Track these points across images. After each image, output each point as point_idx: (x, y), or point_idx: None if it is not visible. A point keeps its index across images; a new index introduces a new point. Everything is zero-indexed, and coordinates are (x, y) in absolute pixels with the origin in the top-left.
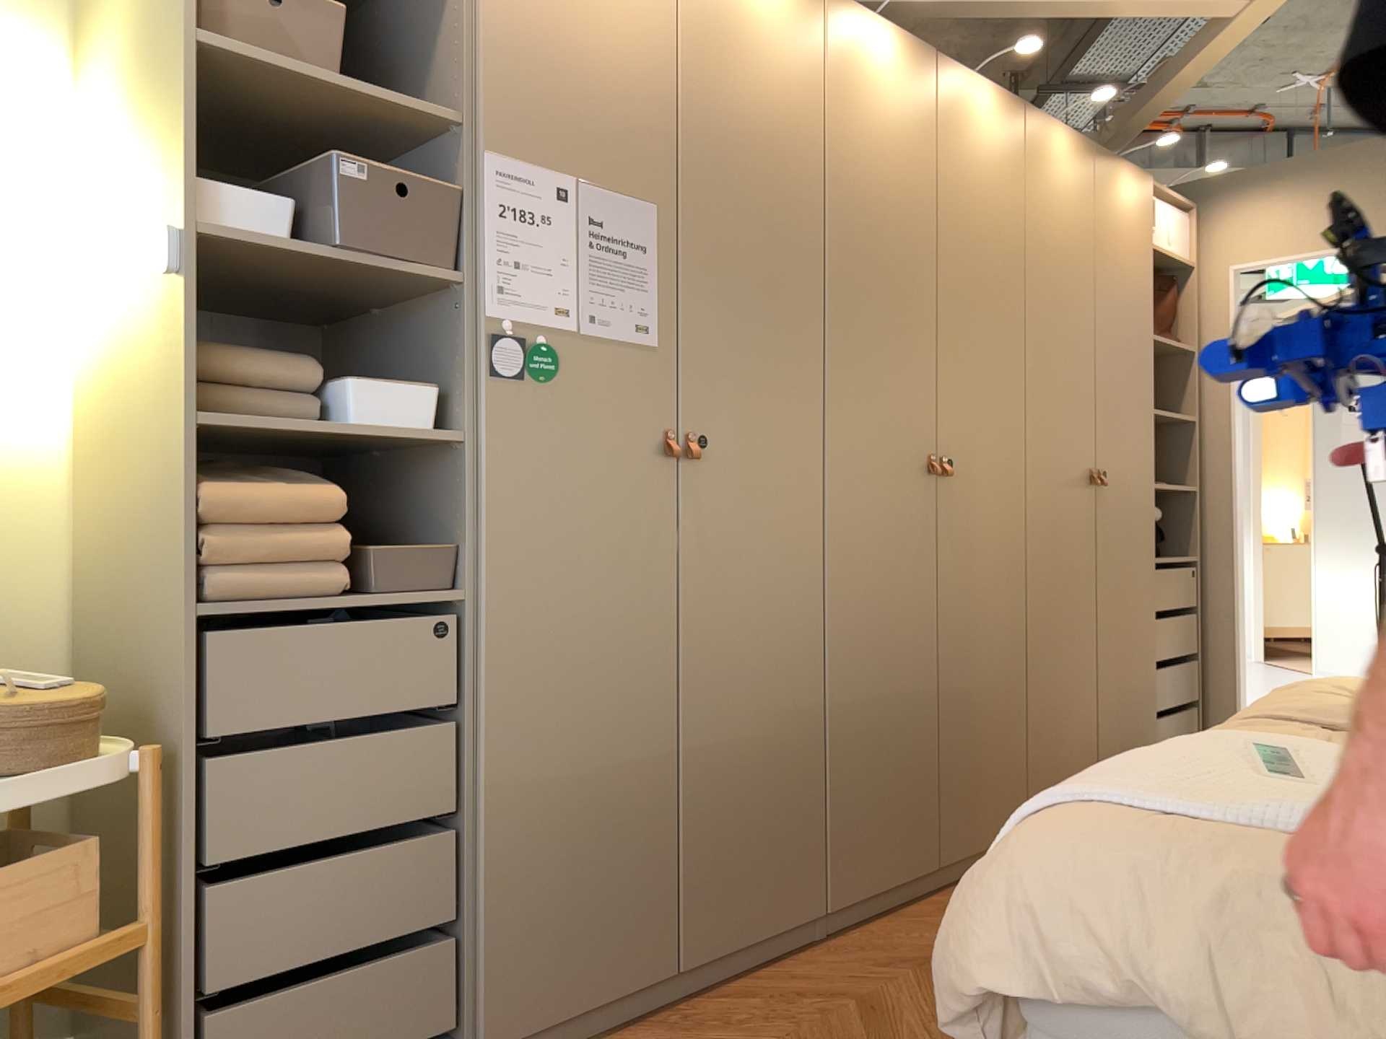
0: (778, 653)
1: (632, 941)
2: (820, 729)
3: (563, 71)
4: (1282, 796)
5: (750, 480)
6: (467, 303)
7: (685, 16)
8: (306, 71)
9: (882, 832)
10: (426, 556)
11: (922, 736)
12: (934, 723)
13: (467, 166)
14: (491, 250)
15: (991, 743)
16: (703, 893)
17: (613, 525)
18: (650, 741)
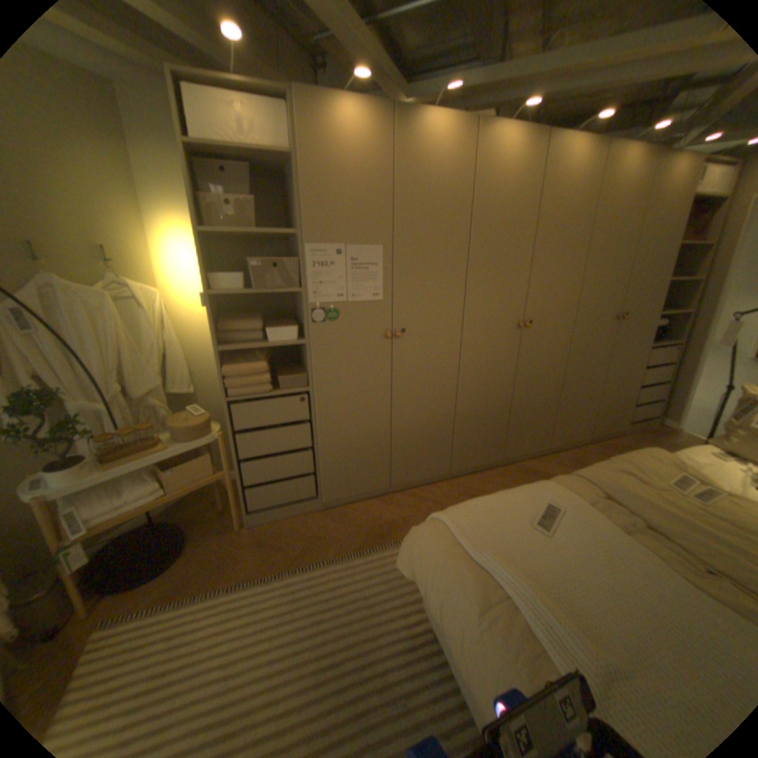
0: (434, 399)
1: (373, 479)
2: (451, 421)
3: (337, 203)
4: (527, 539)
5: (423, 343)
6: (304, 300)
7: (396, 159)
8: (242, 226)
9: (476, 451)
10: (298, 378)
11: (504, 419)
12: (506, 417)
13: (300, 250)
14: (310, 280)
15: (534, 422)
16: (399, 468)
17: (364, 364)
18: (379, 427)
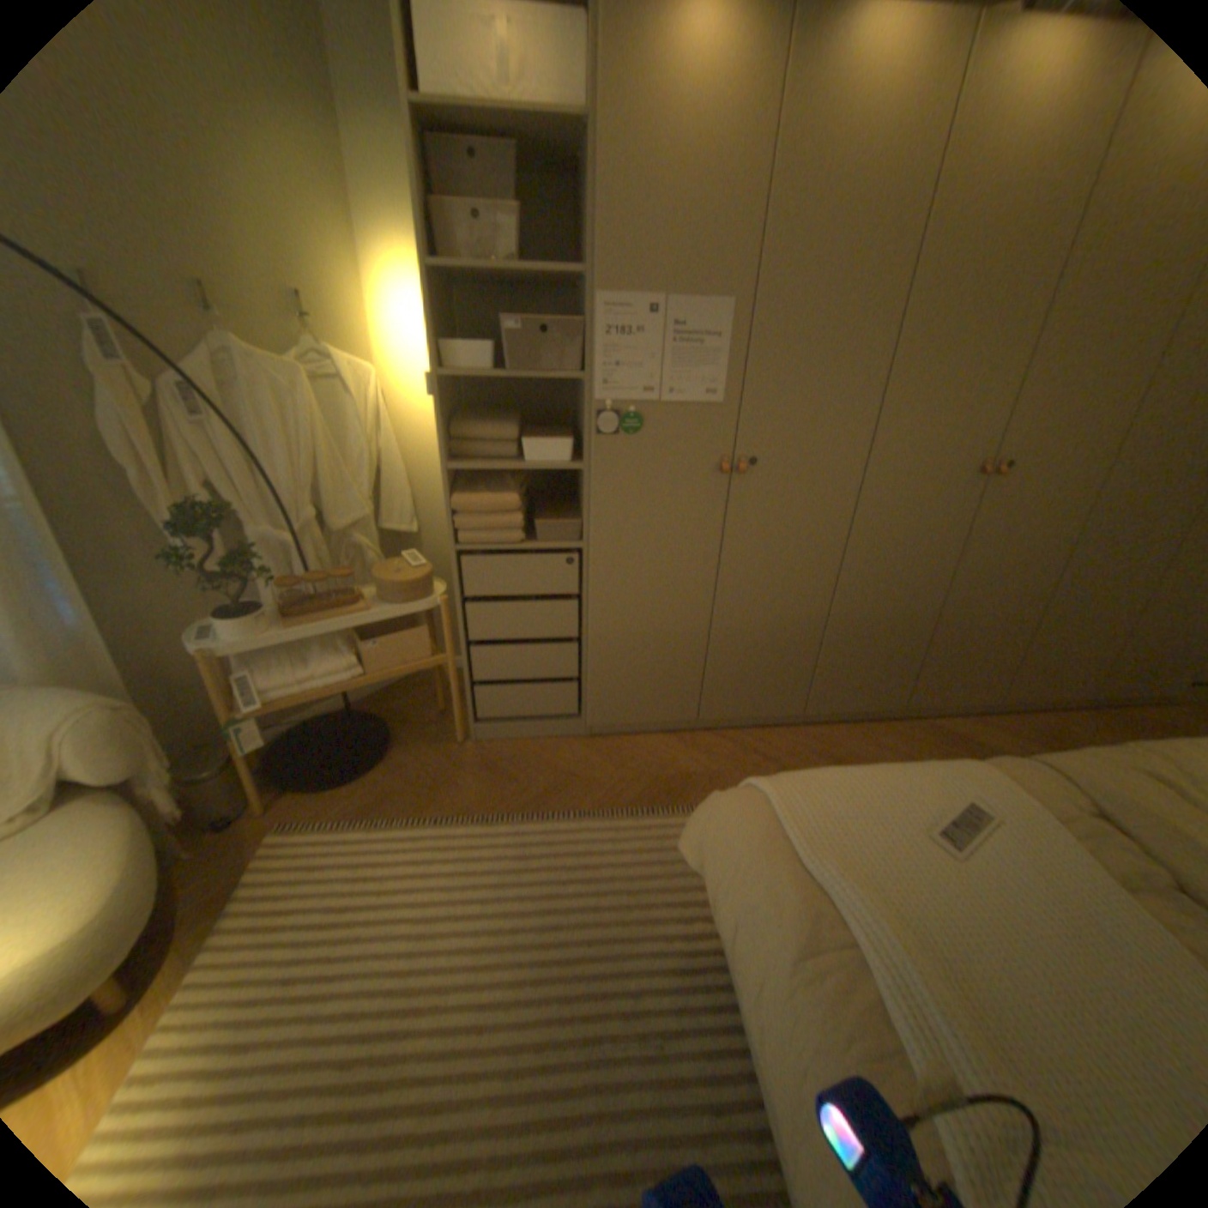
0: (793, 587)
1: (670, 704)
2: (818, 630)
3: (659, 214)
4: (916, 857)
5: (787, 487)
6: (586, 394)
7: (784, 121)
8: (496, 259)
9: (857, 687)
10: (565, 527)
11: (921, 639)
12: (926, 637)
13: (587, 305)
14: (599, 360)
15: (981, 654)
16: (716, 693)
17: (676, 515)
18: (691, 623)
